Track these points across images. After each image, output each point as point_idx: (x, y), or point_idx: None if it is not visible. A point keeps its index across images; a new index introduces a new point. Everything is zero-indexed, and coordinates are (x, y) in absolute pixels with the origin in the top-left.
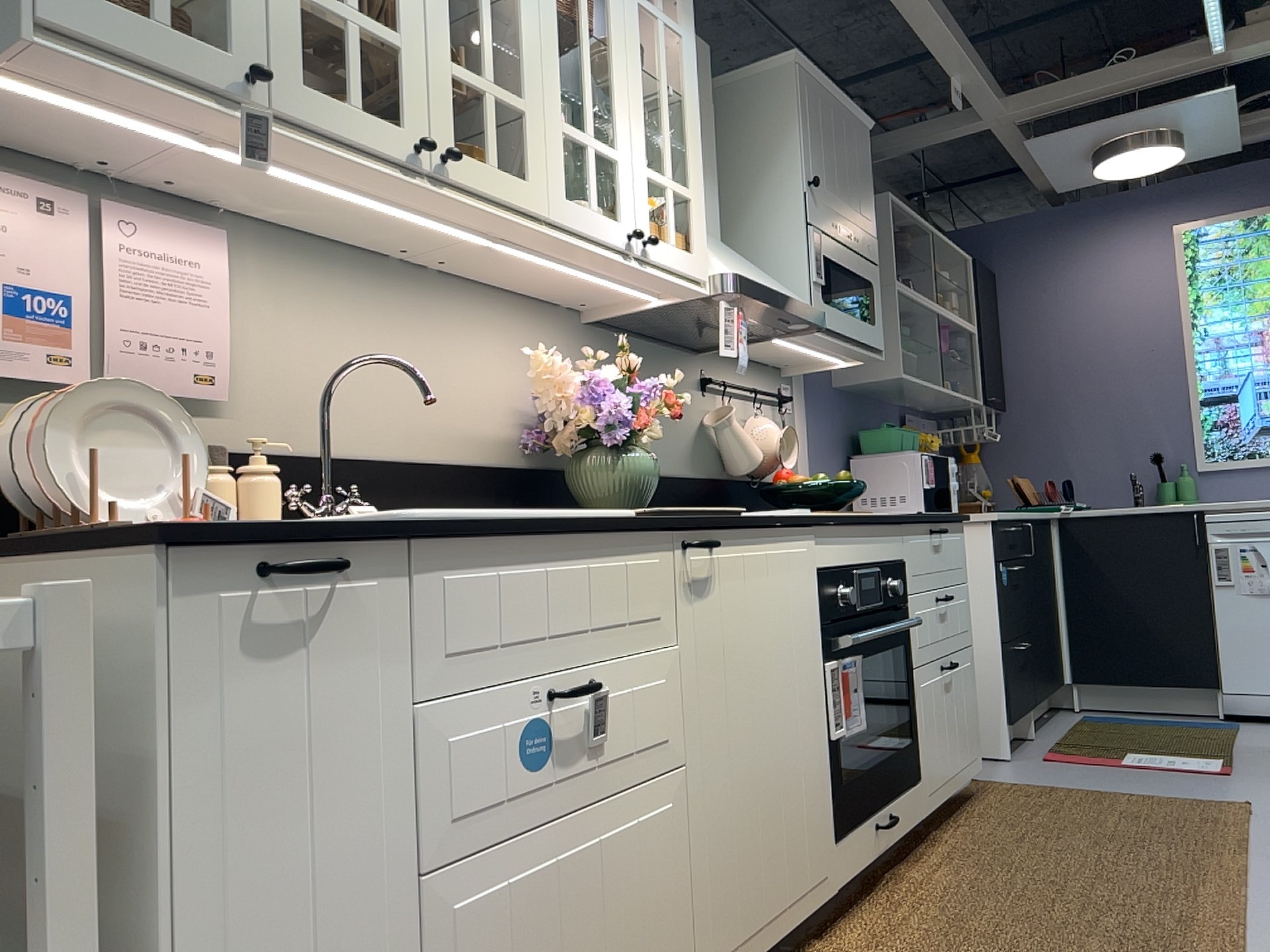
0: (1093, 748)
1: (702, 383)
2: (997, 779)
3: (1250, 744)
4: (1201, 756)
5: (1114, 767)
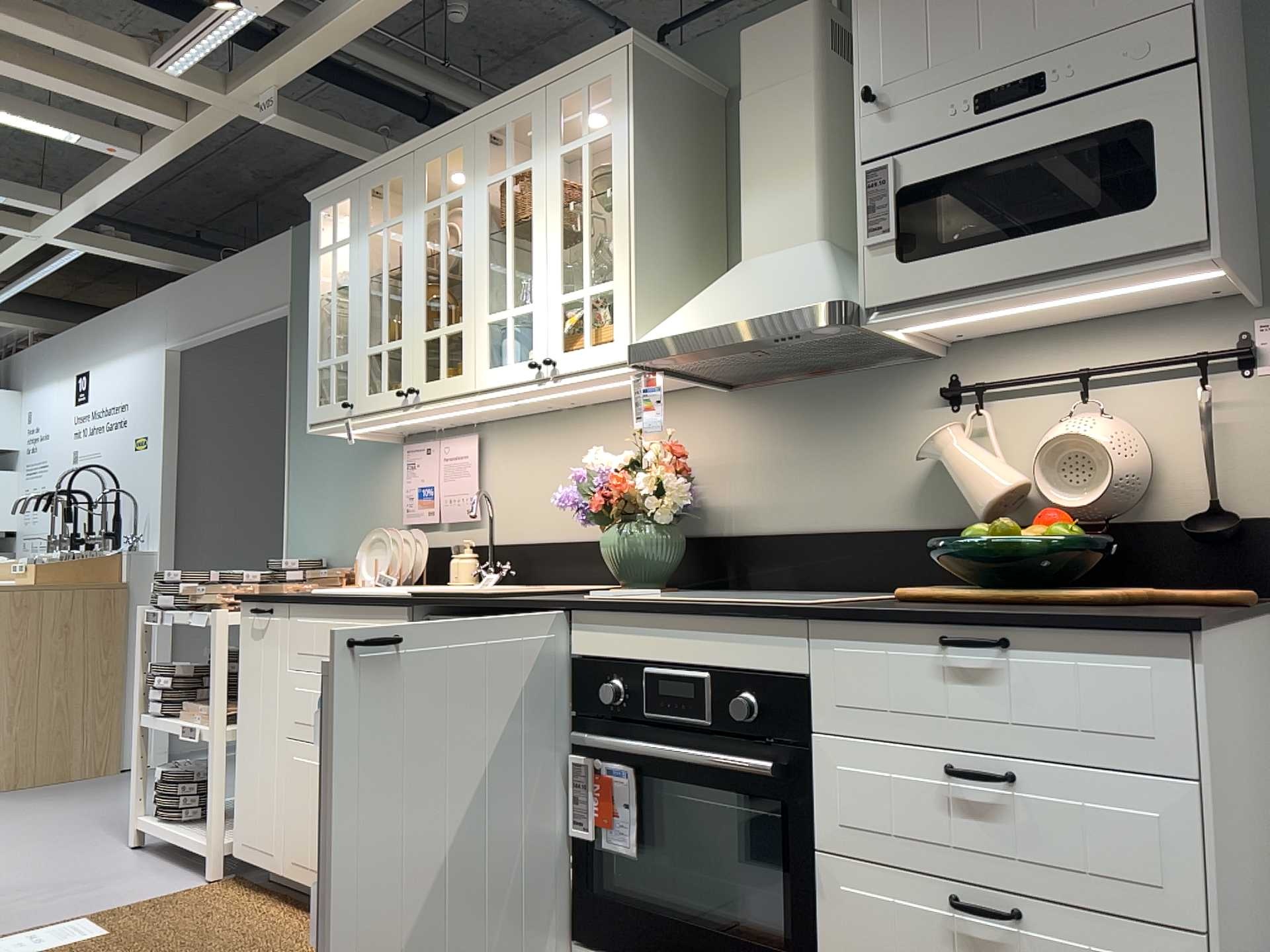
0: None
1: (942, 397)
2: None
3: None
4: None
5: None
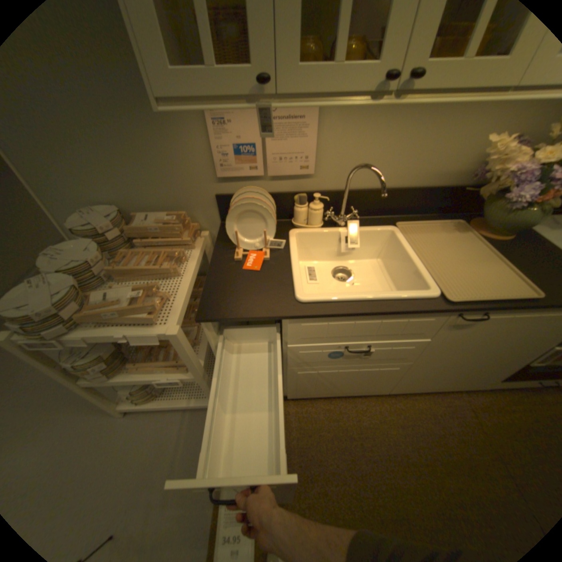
0: None
1: None
2: None
3: None
4: None
5: None
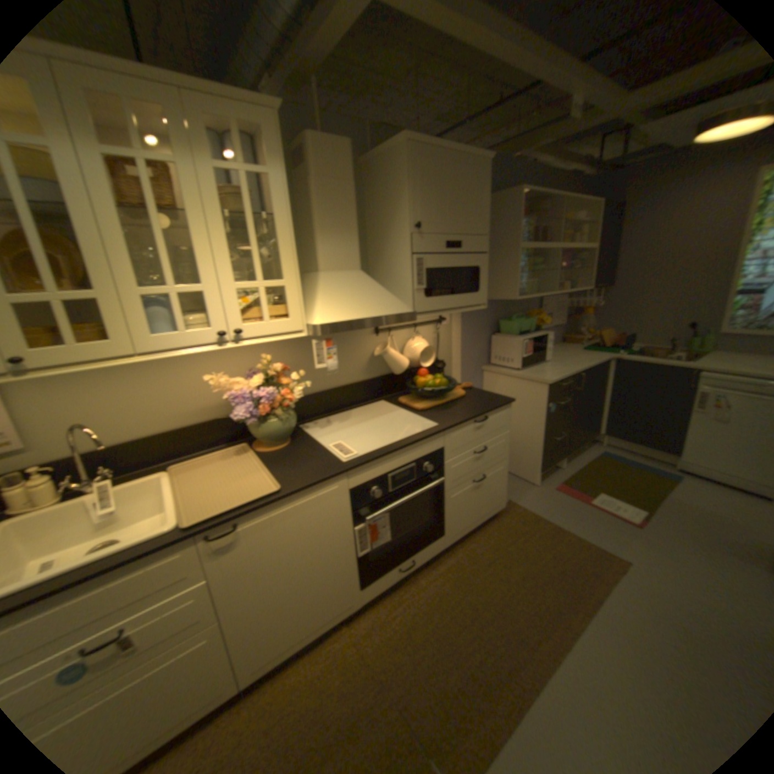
0: (586, 486)
1: (375, 331)
2: (521, 503)
3: (676, 502)
4: (638, 508)
5: (585, 507)
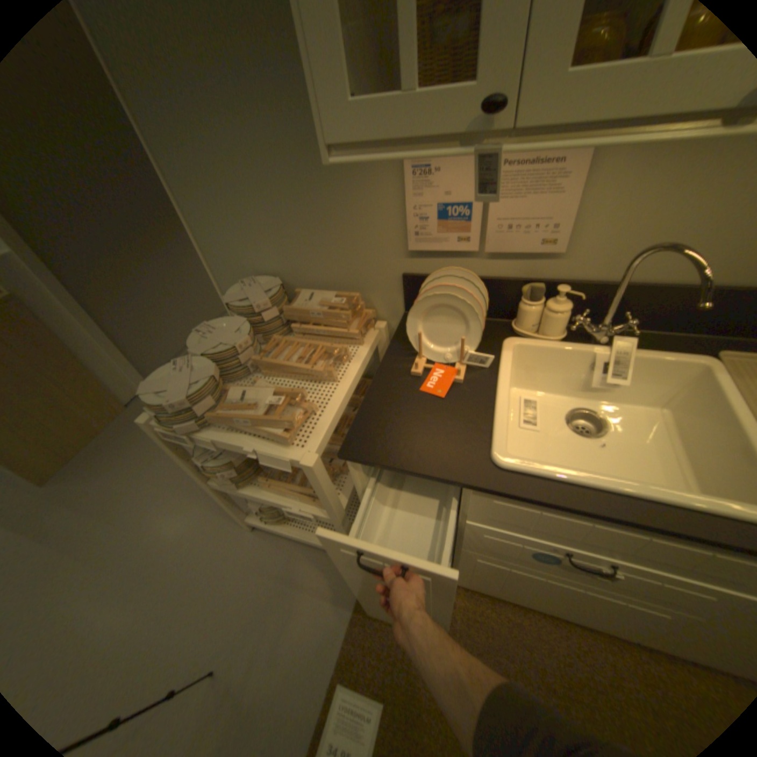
0: None
1: None
2: None
3: None
4: None
5: None
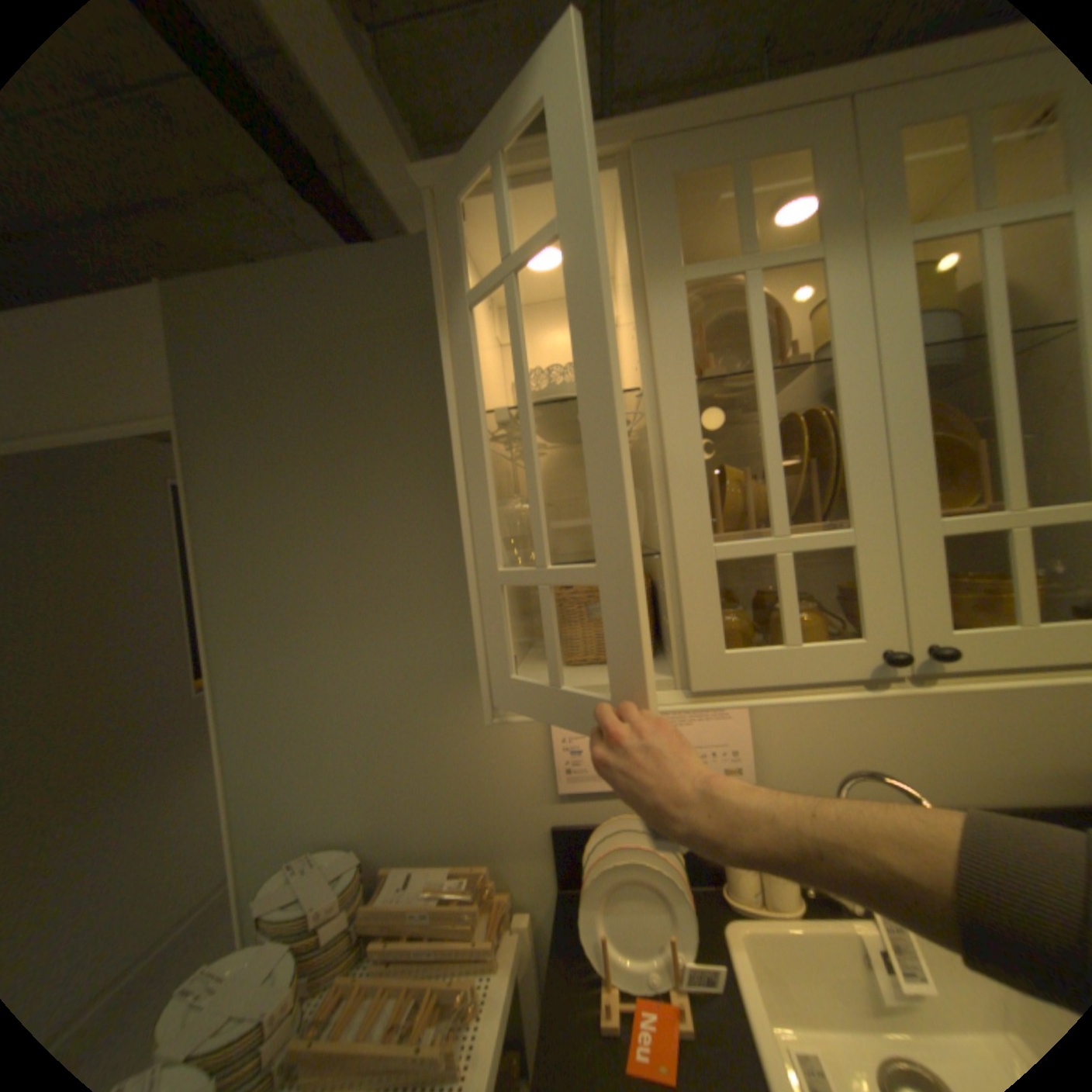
0: None
1: None
2: None
3: None
4: None
5: None
